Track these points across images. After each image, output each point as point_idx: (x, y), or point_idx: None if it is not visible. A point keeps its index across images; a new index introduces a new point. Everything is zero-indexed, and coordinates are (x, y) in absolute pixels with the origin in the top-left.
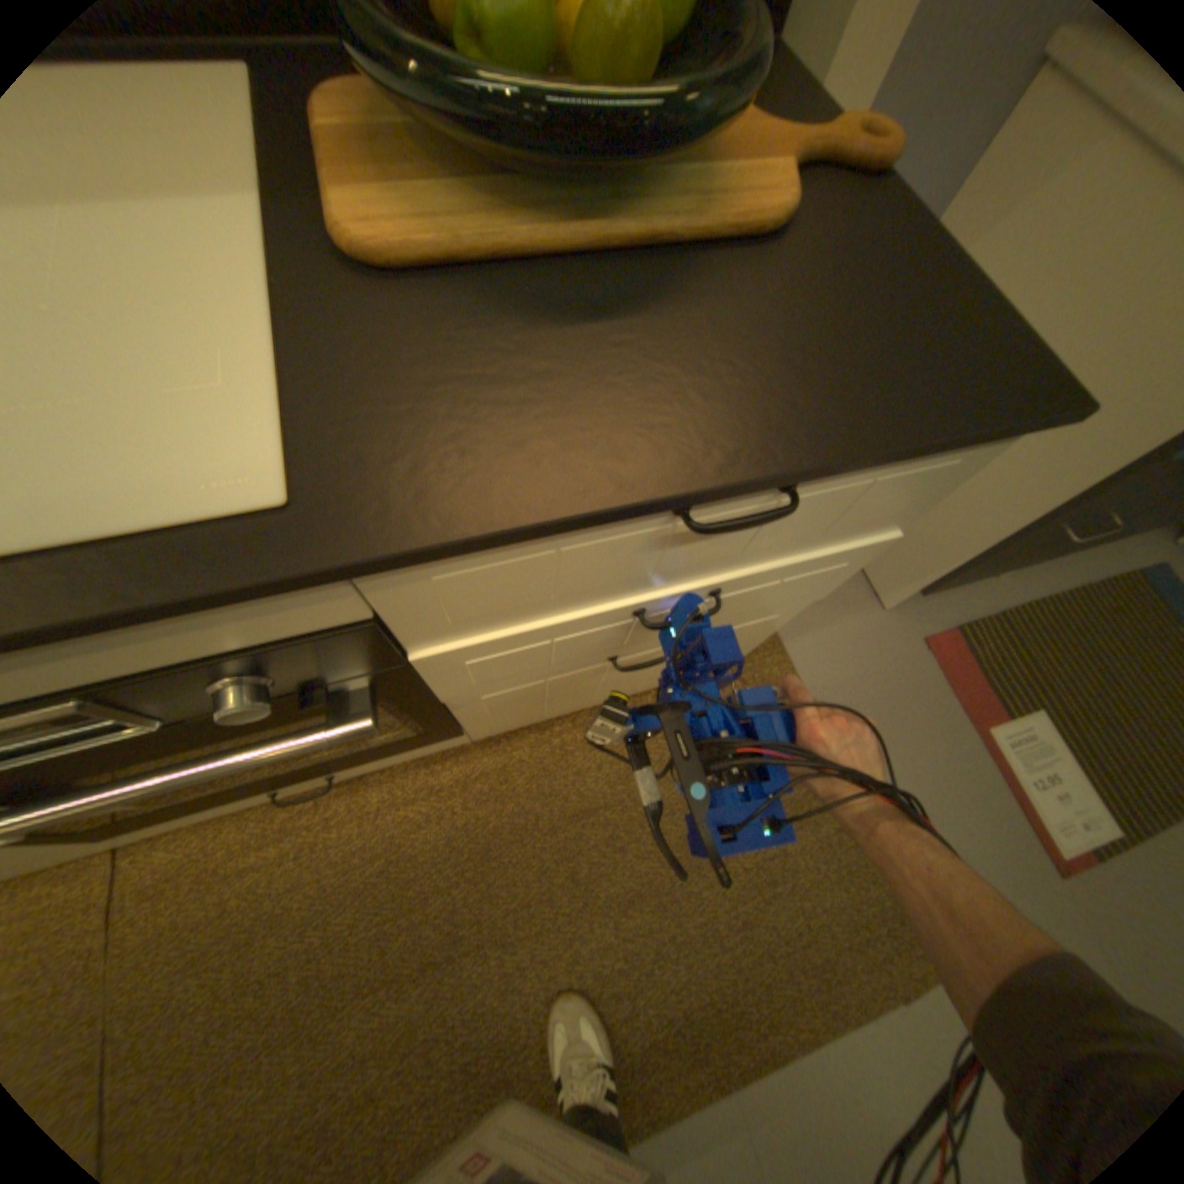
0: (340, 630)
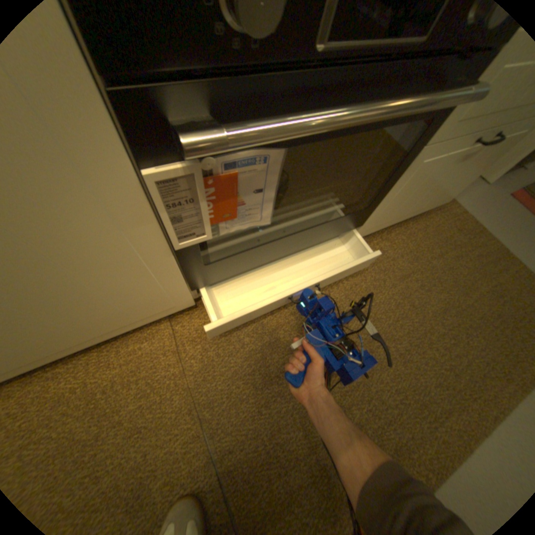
0: None
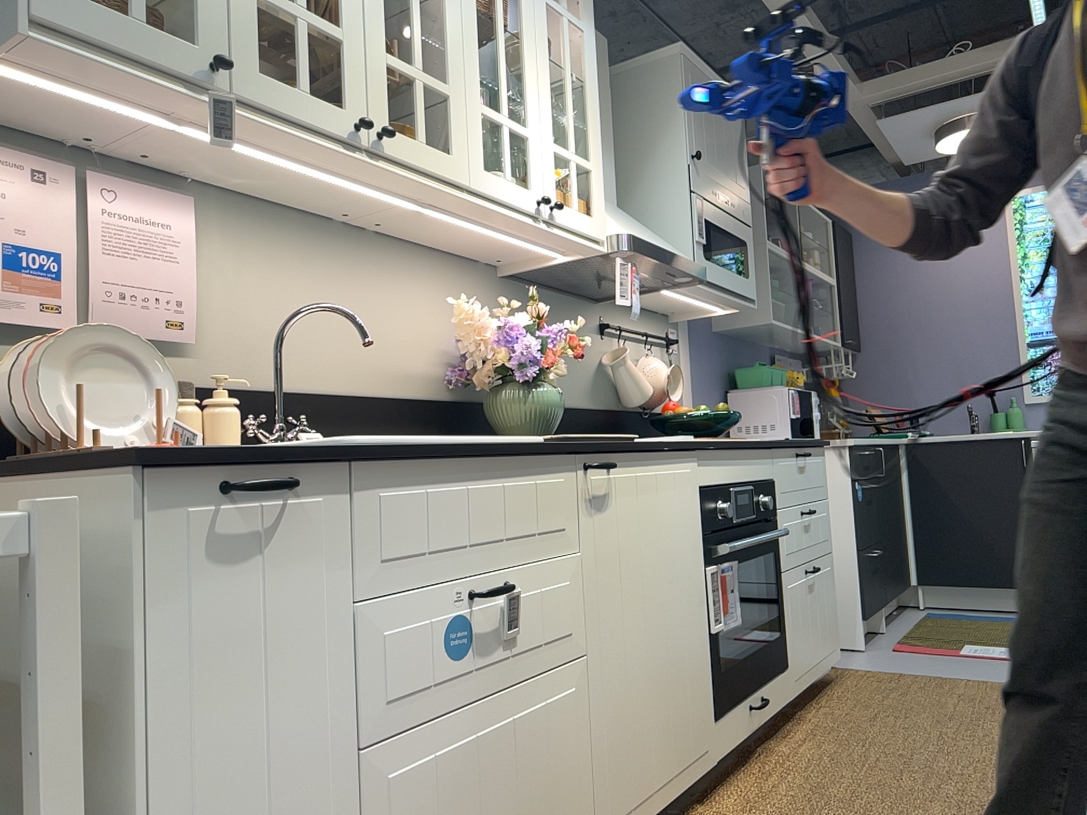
0: (772, 486)
